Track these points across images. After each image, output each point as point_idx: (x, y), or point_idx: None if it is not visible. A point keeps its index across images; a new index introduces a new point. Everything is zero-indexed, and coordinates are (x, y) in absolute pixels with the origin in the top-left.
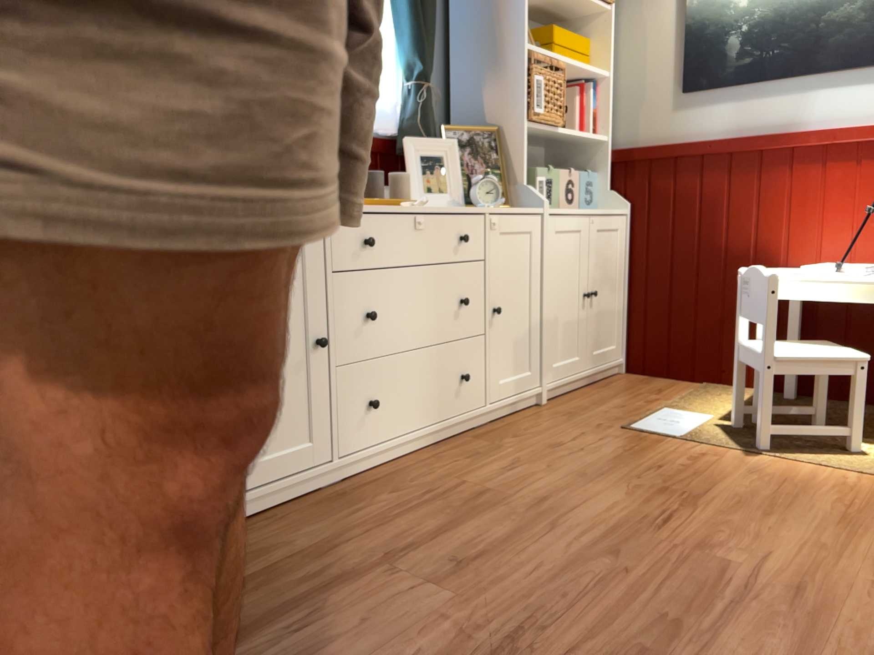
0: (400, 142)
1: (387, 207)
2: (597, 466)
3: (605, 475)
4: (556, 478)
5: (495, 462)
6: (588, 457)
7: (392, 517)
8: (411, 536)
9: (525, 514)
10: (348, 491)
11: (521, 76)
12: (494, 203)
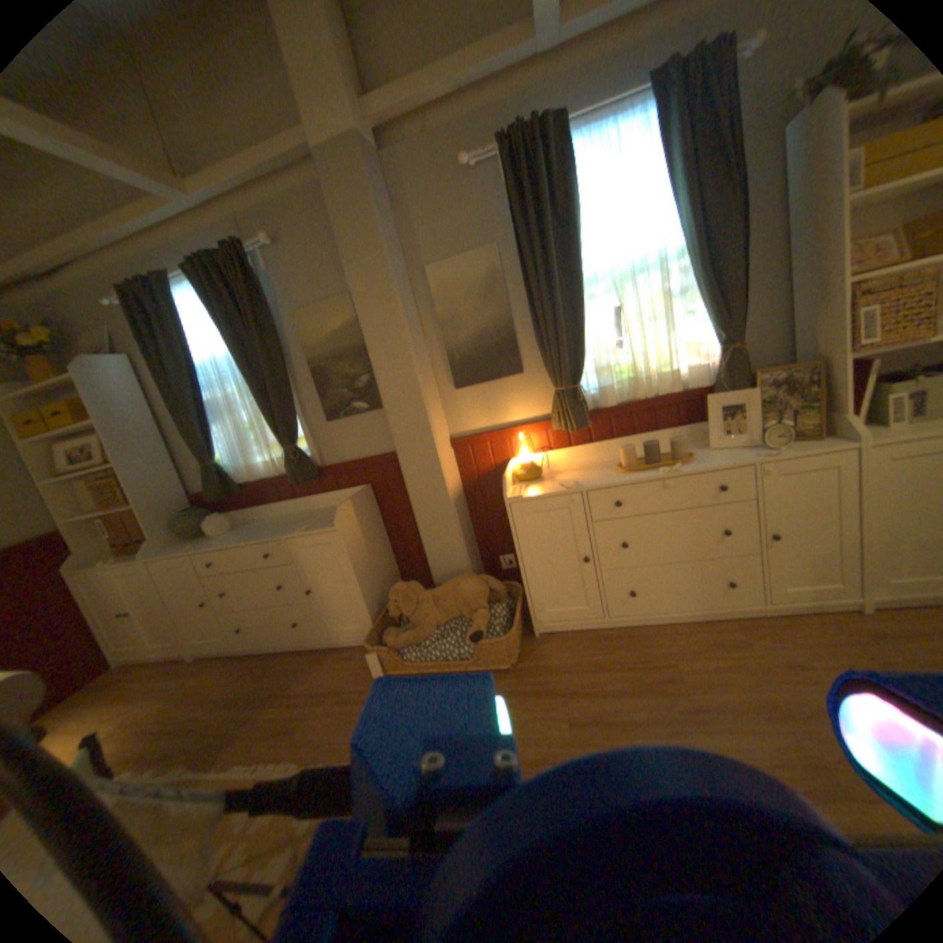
0: (715, 390)
1: (650, 470)
2: (799, 707)
3: (791, 721)
4: (743, 699)
5: (720, 659)
6: (806, 695)
7: (606, 669)
8: (597, 687)
9: (674, 714)
10: (610, 637)
11: (844, 311)
12: (786, 445)
